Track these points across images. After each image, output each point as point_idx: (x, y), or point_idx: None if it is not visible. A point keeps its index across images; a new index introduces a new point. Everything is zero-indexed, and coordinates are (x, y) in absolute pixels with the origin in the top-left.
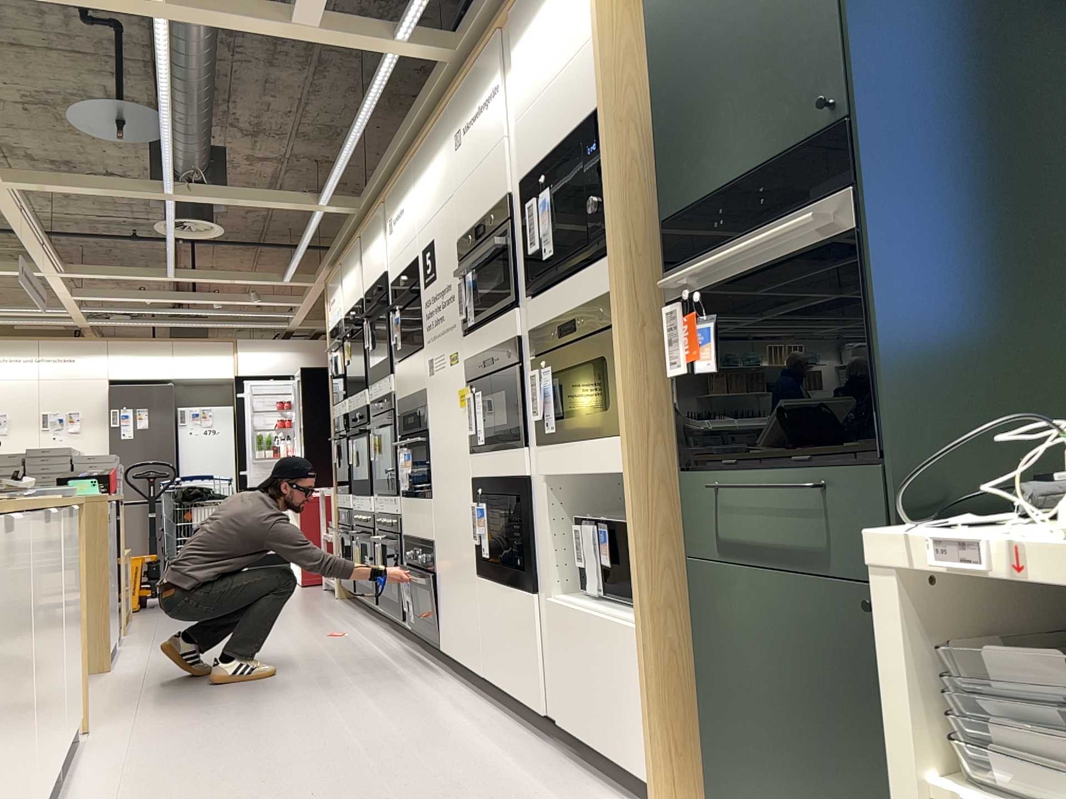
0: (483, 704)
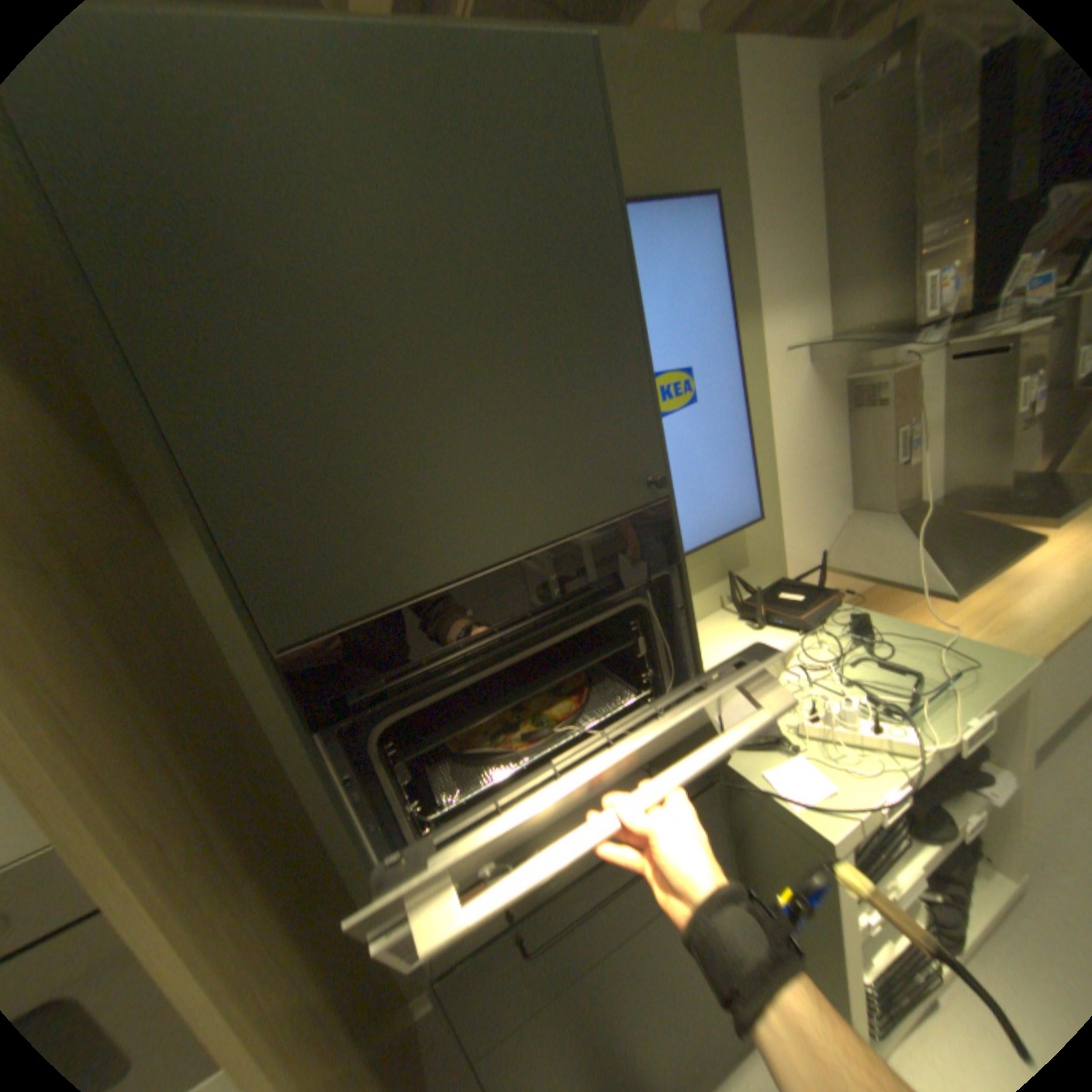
0: None
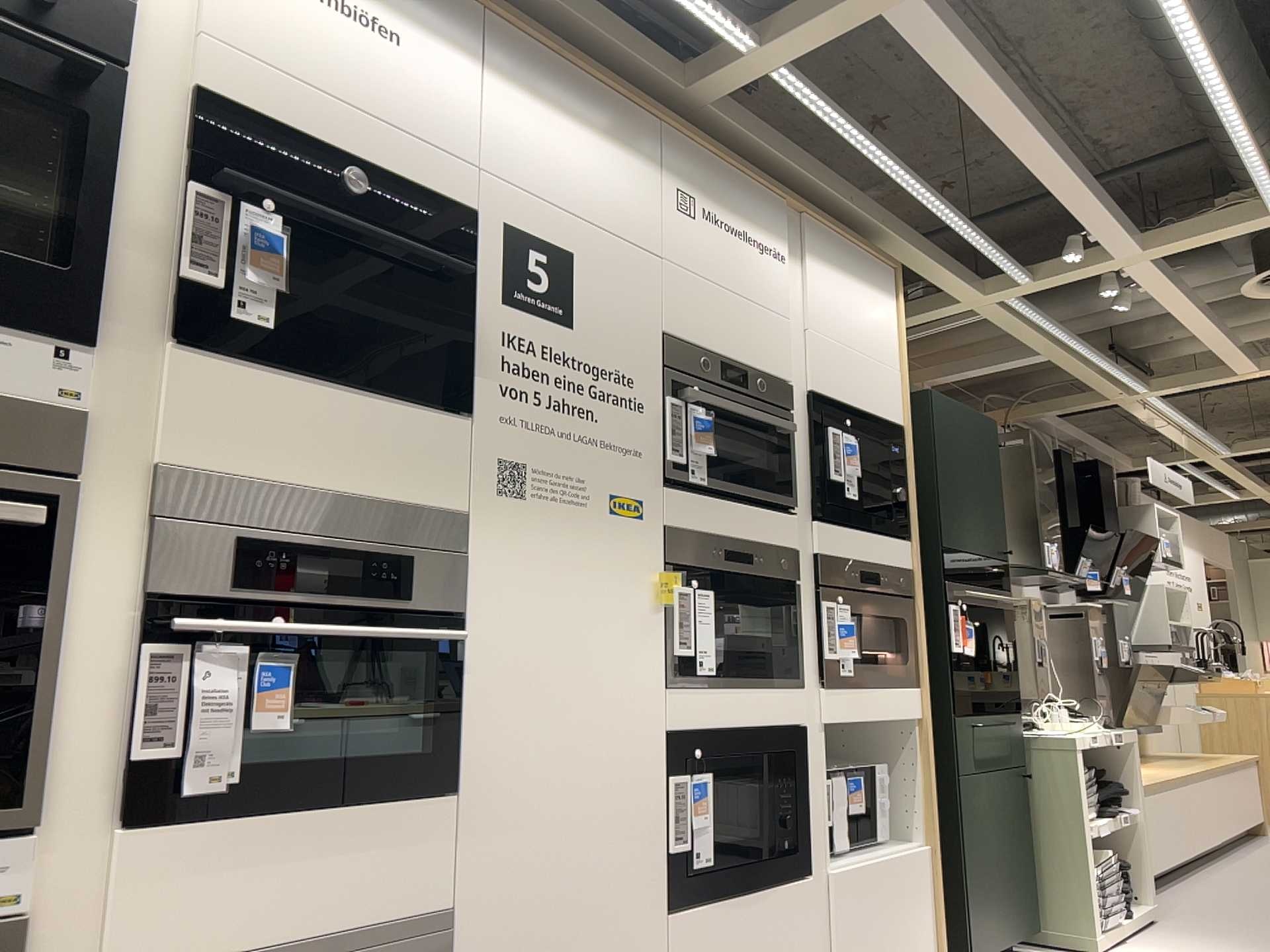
0: None
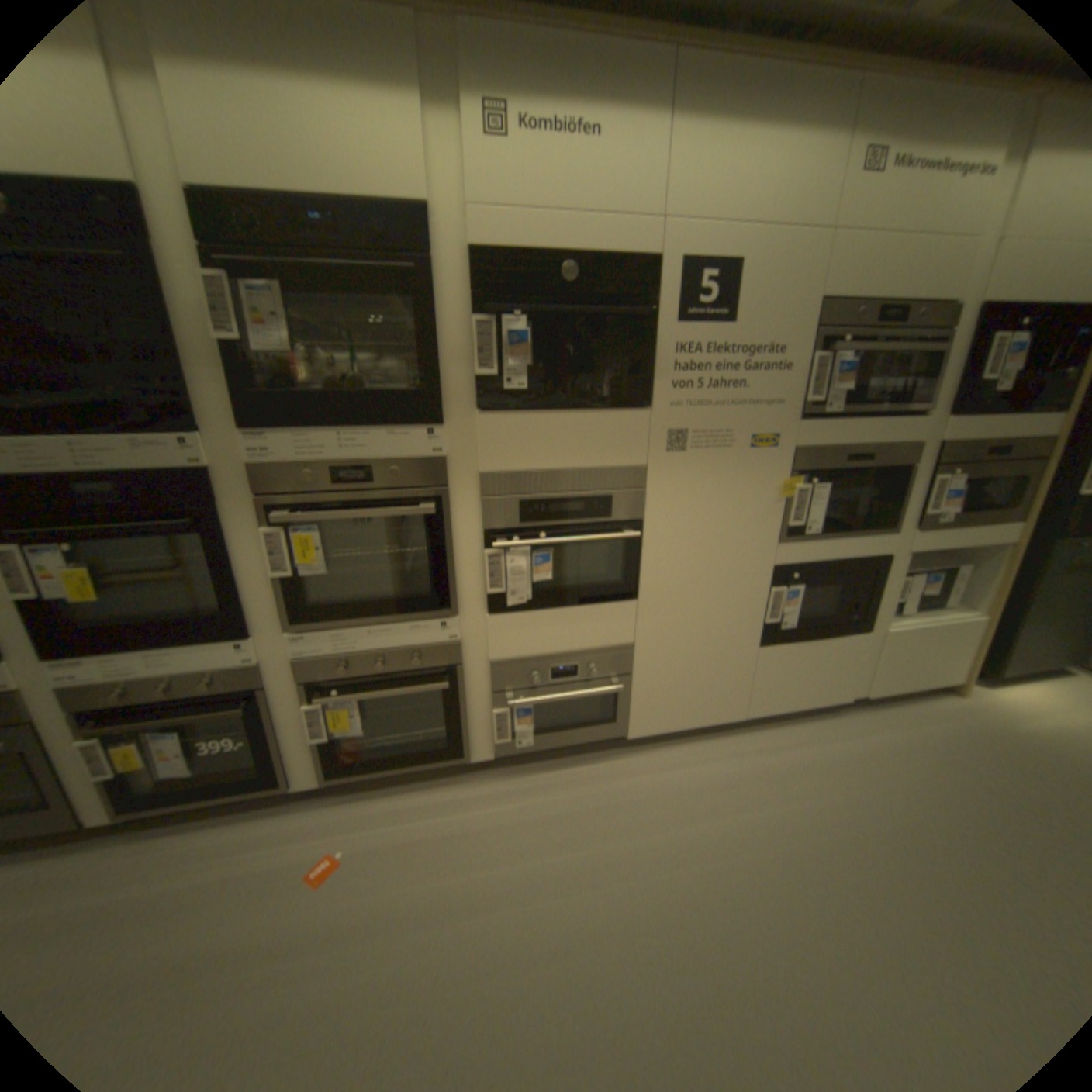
0: (745, 738)
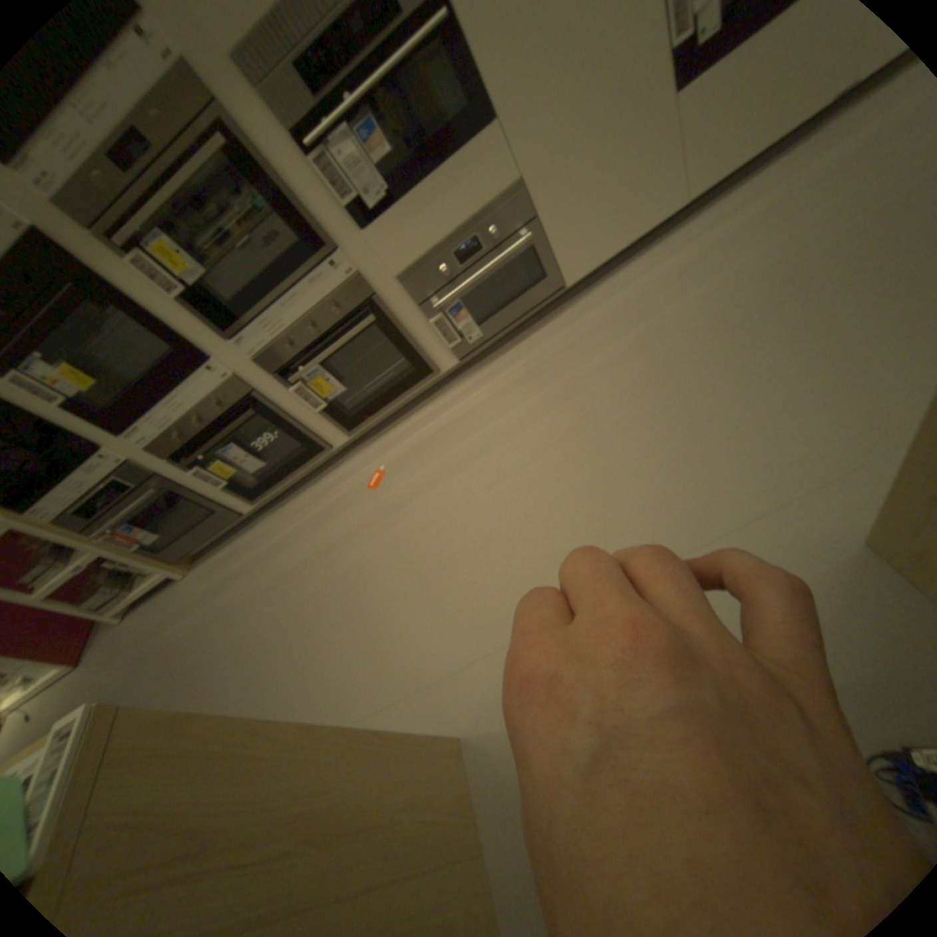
0: (695, 222)
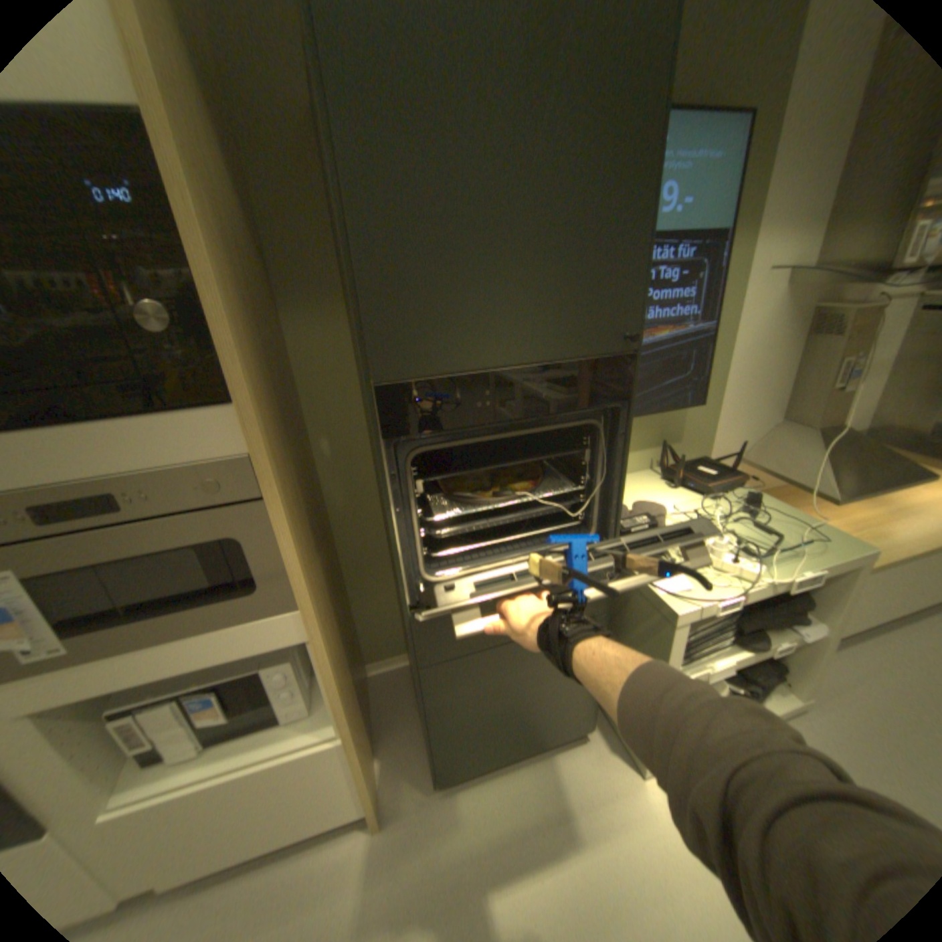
0: None
